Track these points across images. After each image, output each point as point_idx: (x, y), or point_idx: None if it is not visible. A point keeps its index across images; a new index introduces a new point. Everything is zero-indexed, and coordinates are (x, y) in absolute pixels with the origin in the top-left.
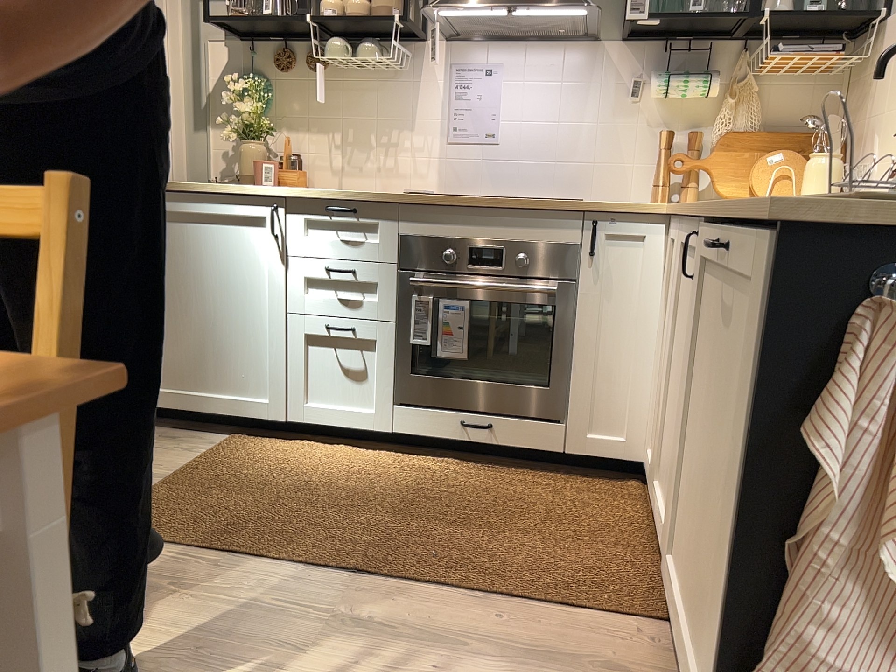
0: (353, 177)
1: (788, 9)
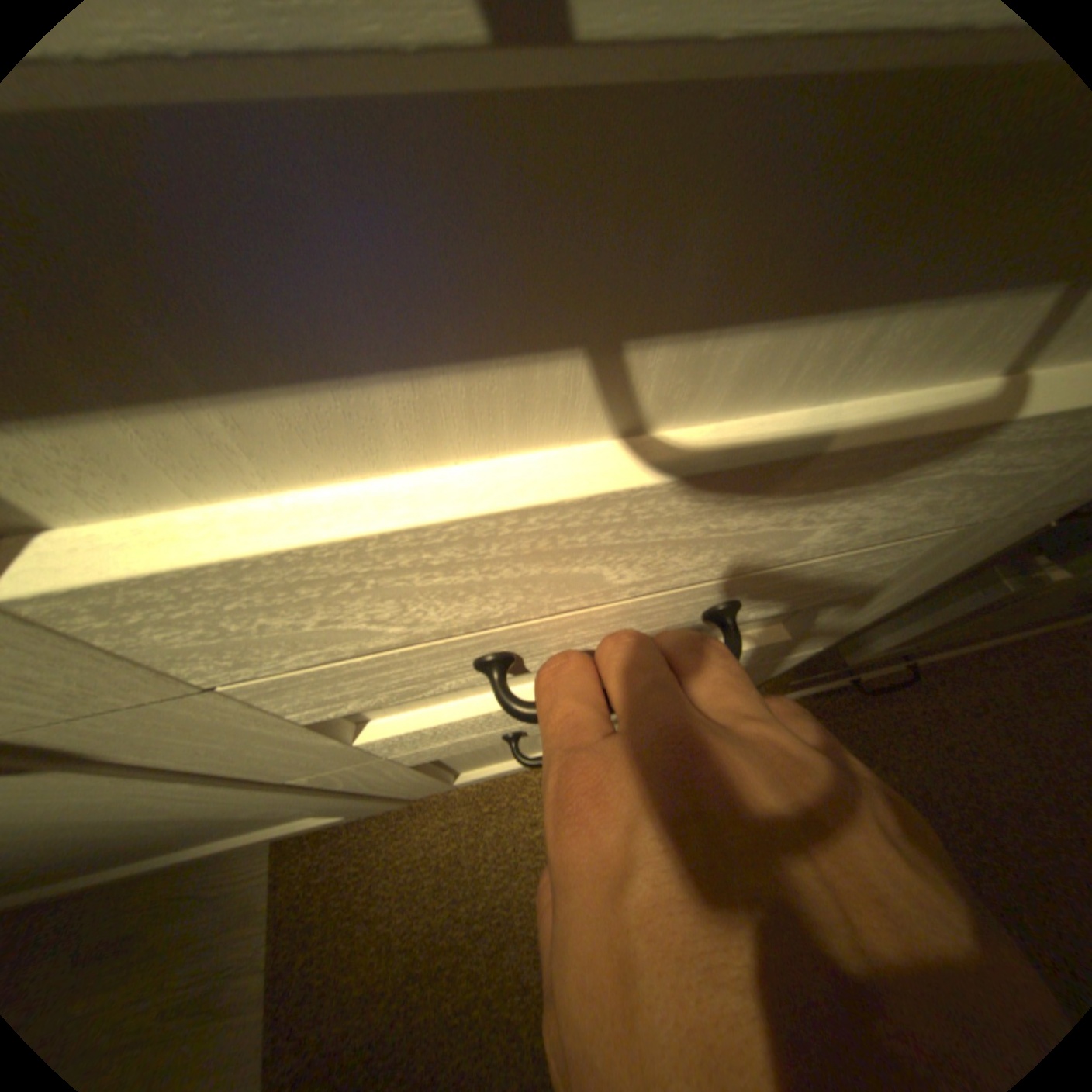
0: None
1: None
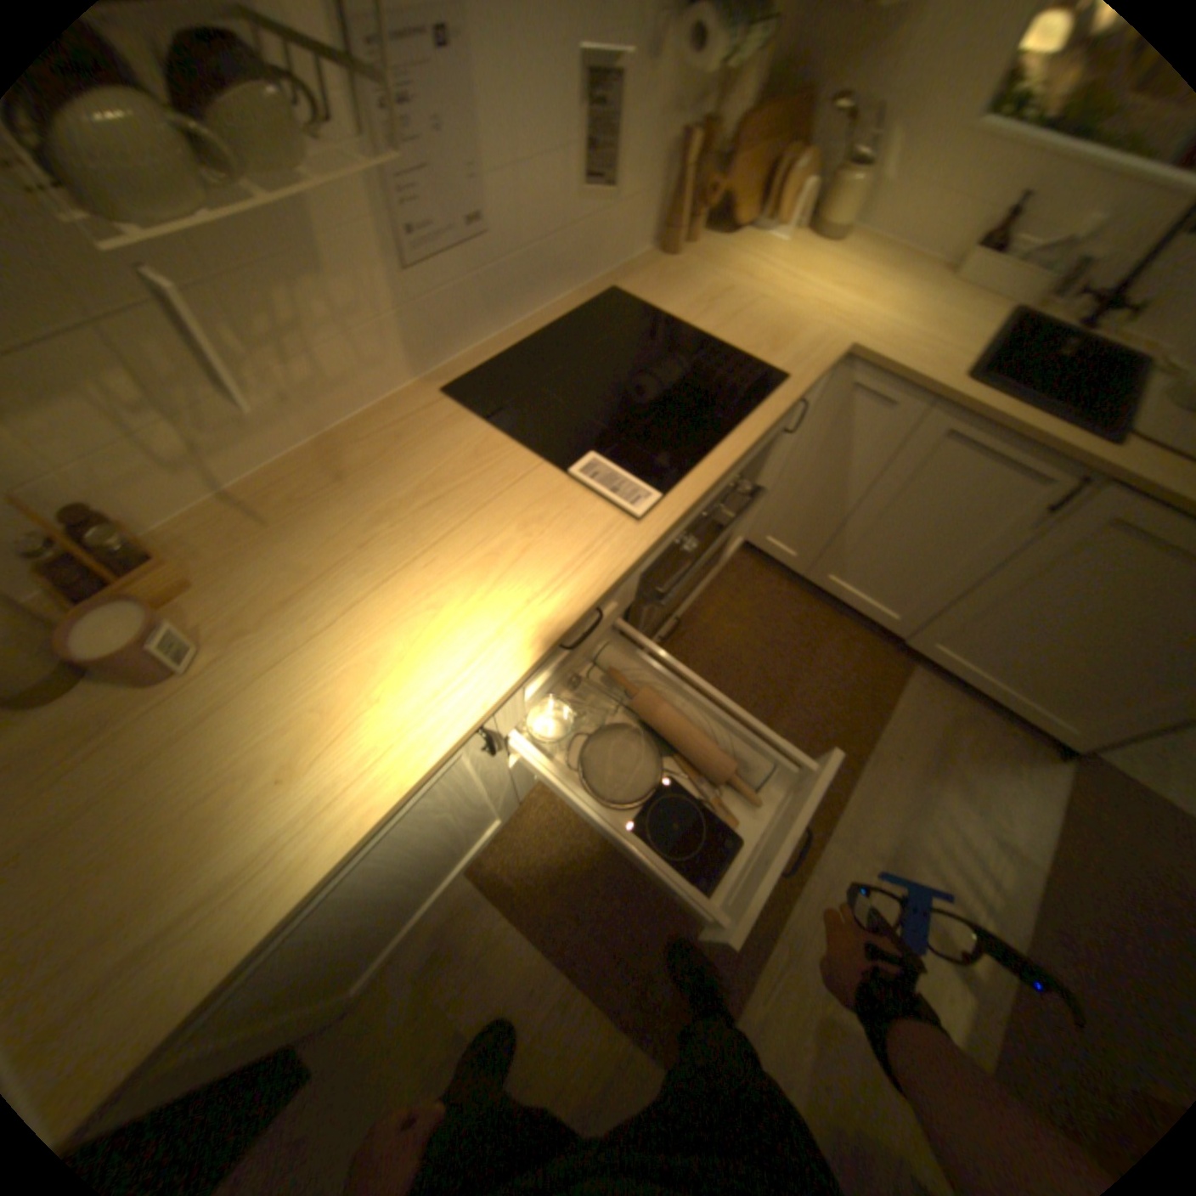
0: (233, 442)
1: None
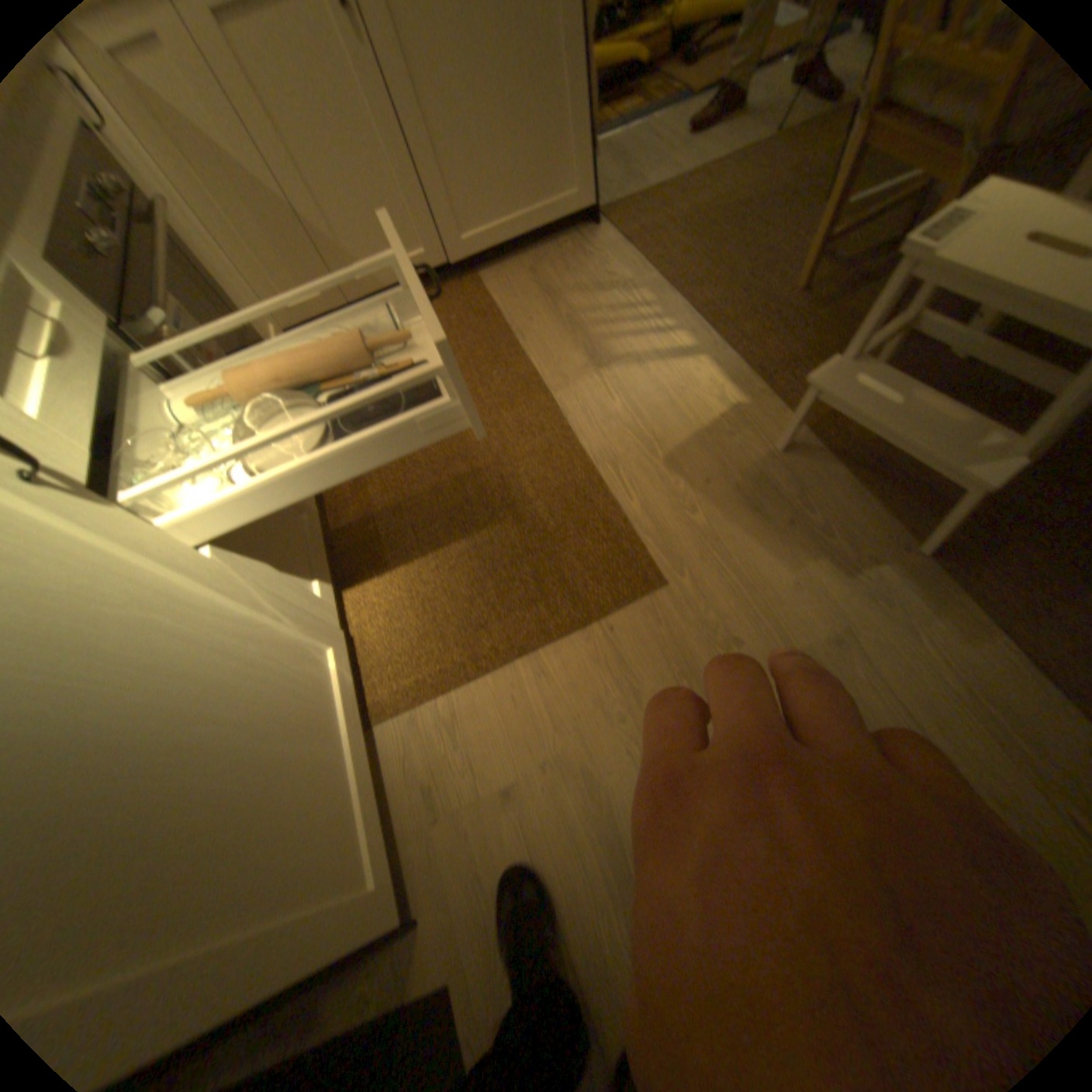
0: None
1: None
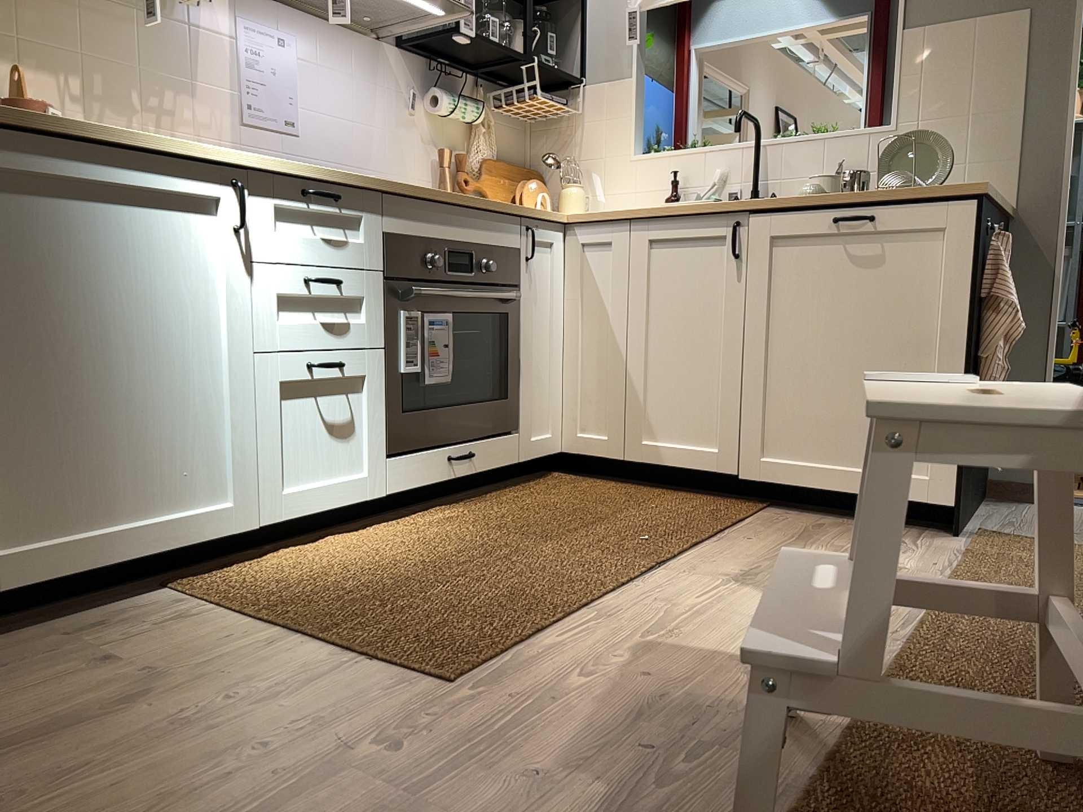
0: None
1: (539, 59)
